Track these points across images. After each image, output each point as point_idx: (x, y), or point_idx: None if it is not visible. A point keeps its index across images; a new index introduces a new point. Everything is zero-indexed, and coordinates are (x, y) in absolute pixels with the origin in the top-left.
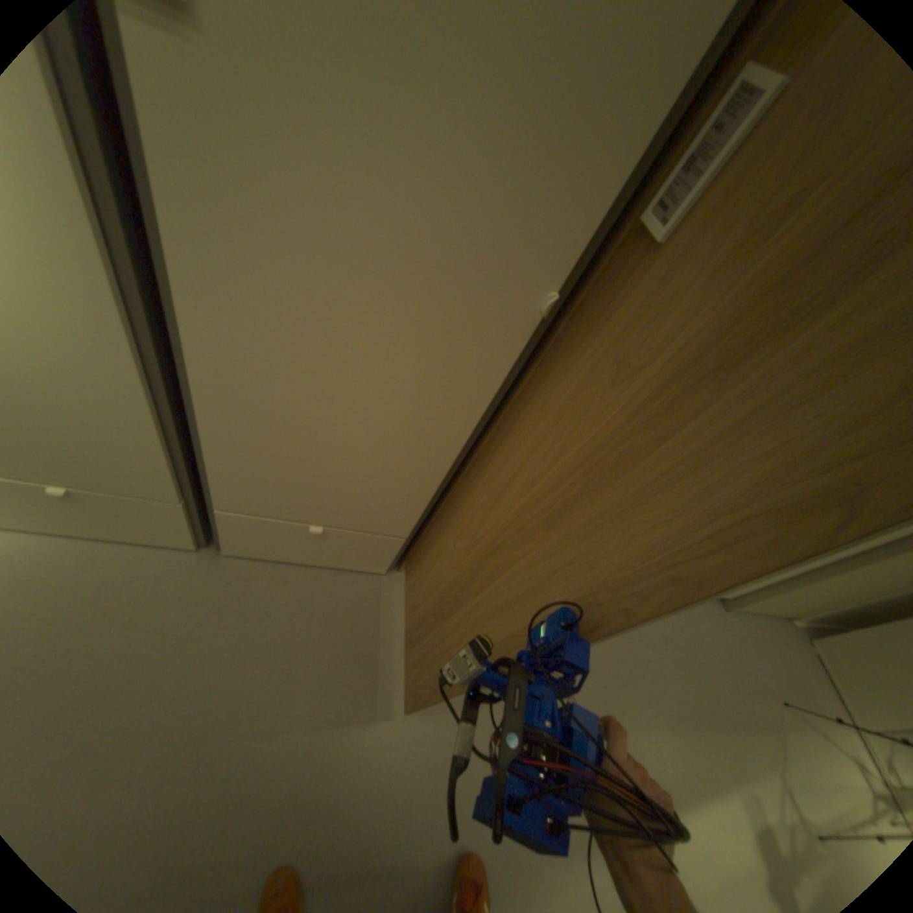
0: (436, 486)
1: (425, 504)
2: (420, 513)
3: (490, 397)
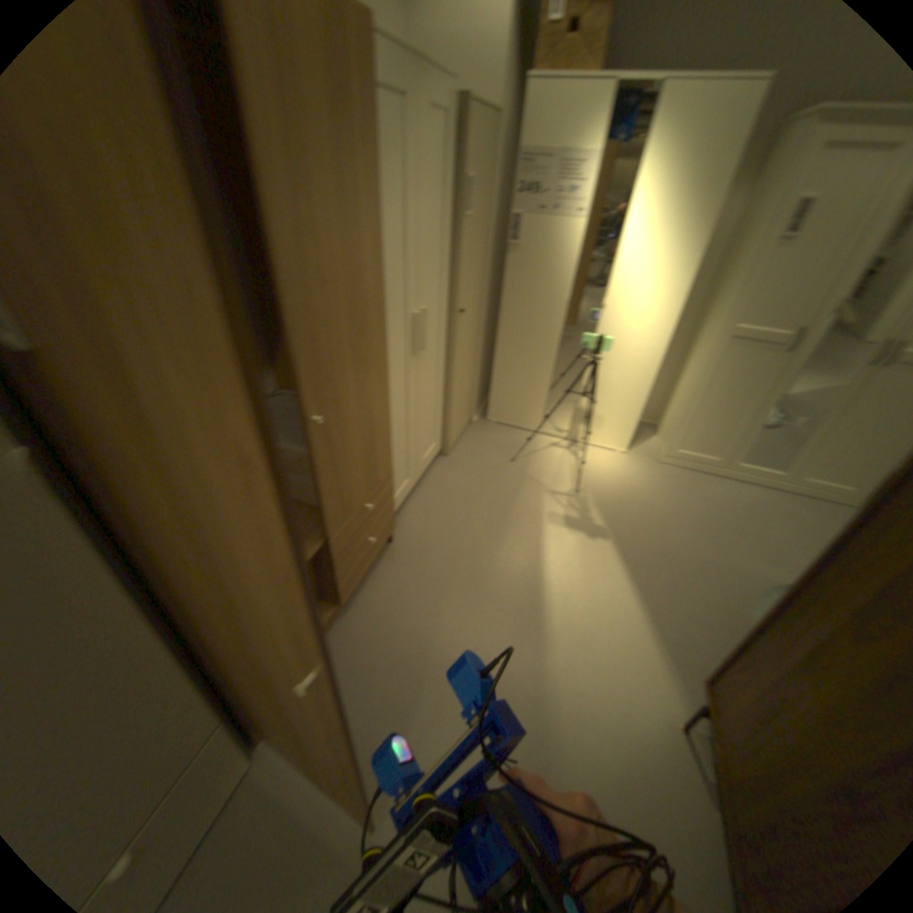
0: (178, 665)
1: (192, 686)
2: (199, 696)
3: (106, 565)
